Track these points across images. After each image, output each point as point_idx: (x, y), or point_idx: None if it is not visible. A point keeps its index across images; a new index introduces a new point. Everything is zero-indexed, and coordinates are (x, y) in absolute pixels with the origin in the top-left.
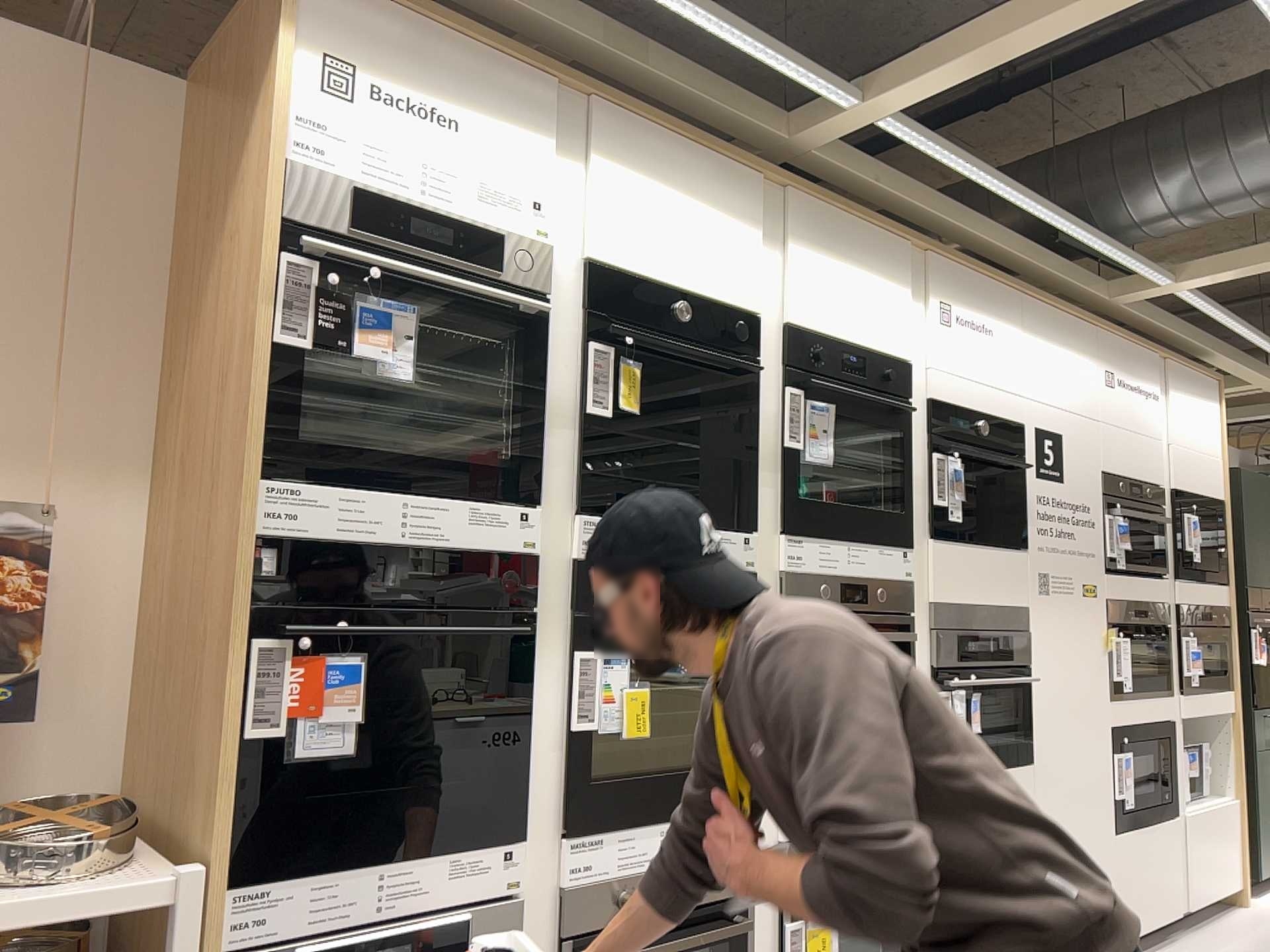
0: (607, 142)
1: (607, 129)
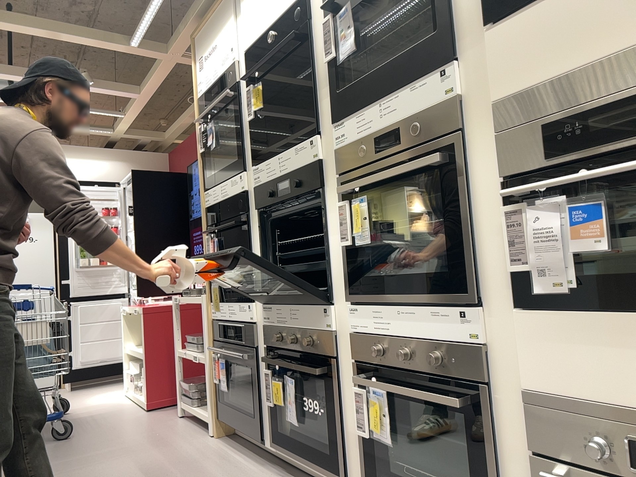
0: None
1: None
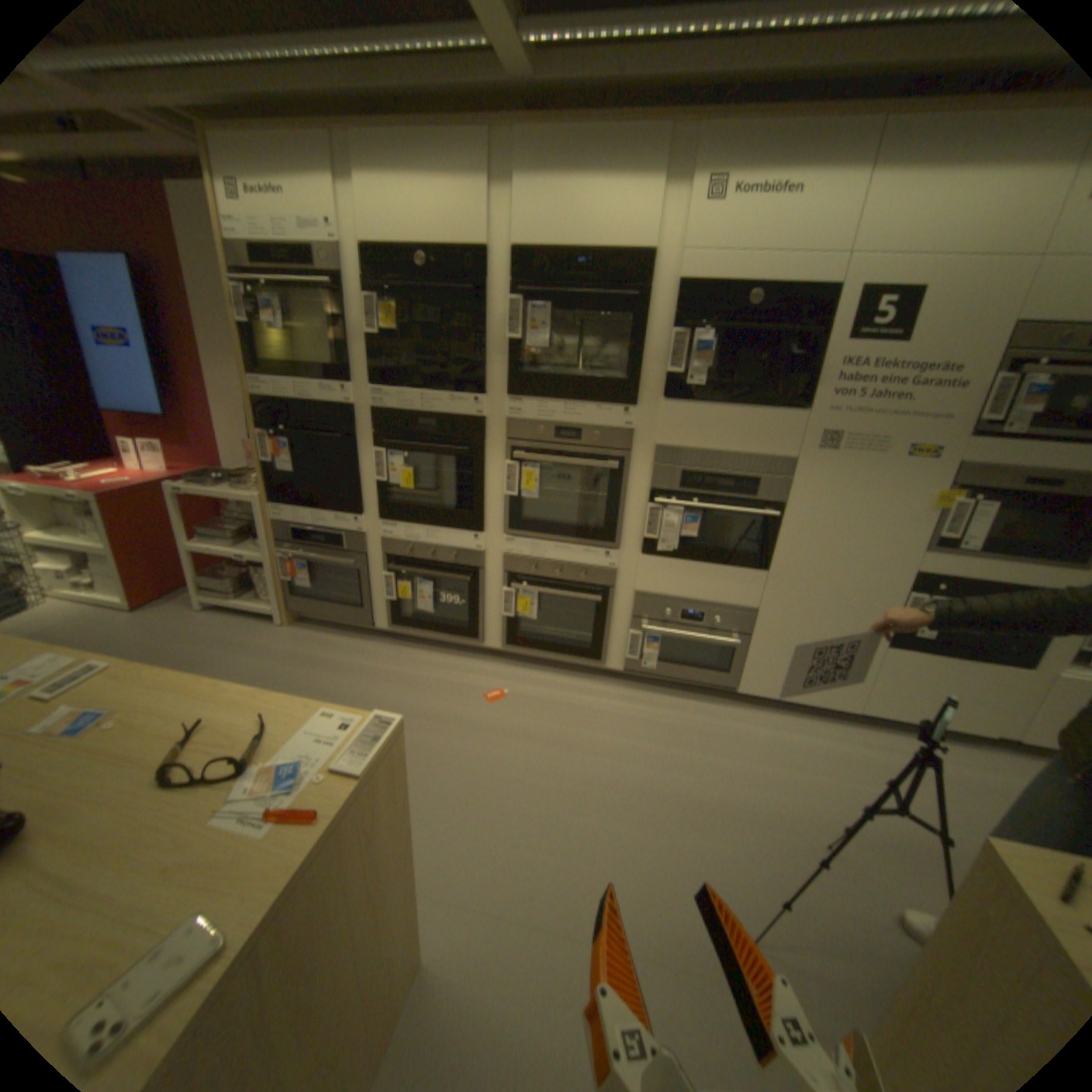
0: (356, 150)
1: (355, 140)
